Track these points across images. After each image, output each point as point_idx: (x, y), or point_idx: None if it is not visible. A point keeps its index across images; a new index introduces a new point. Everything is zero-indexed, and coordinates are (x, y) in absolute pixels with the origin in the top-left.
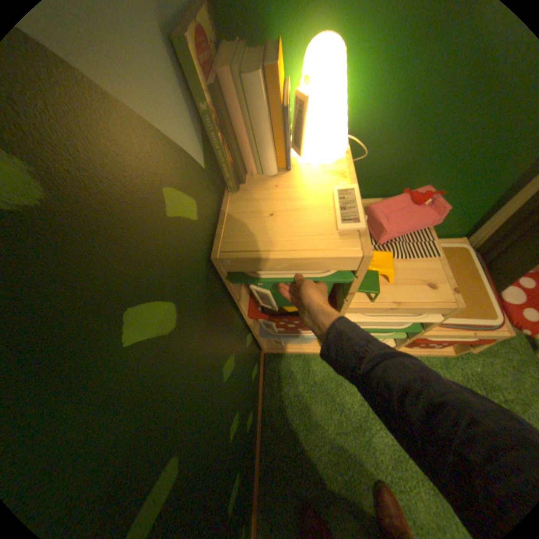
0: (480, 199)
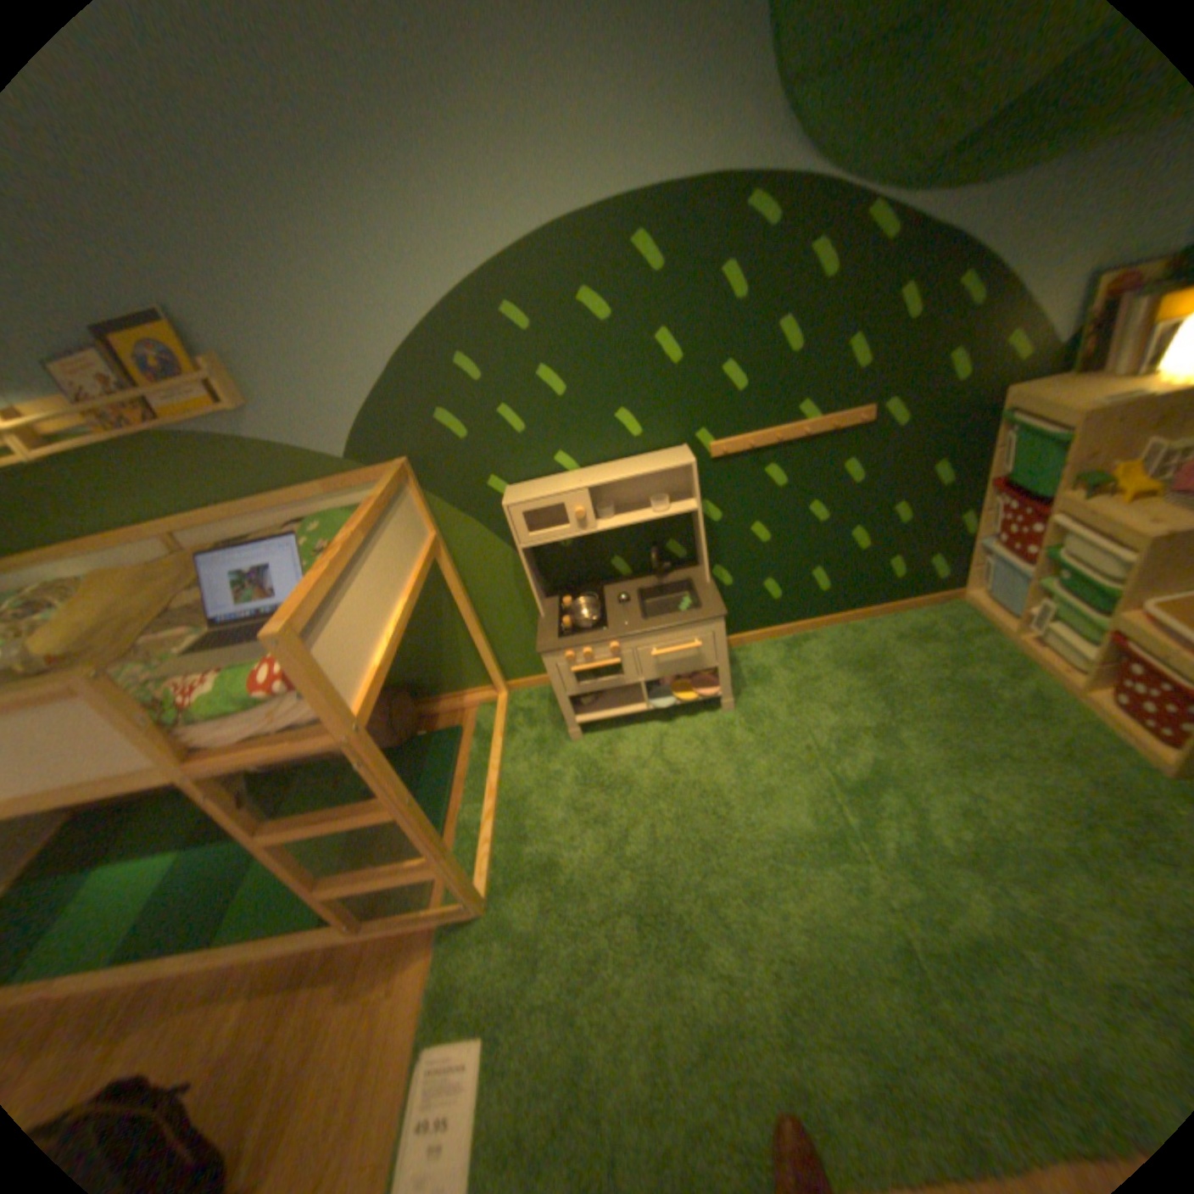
0: None
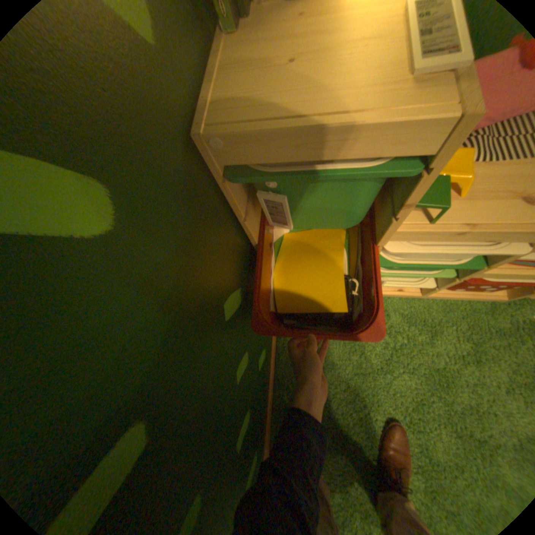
0: None
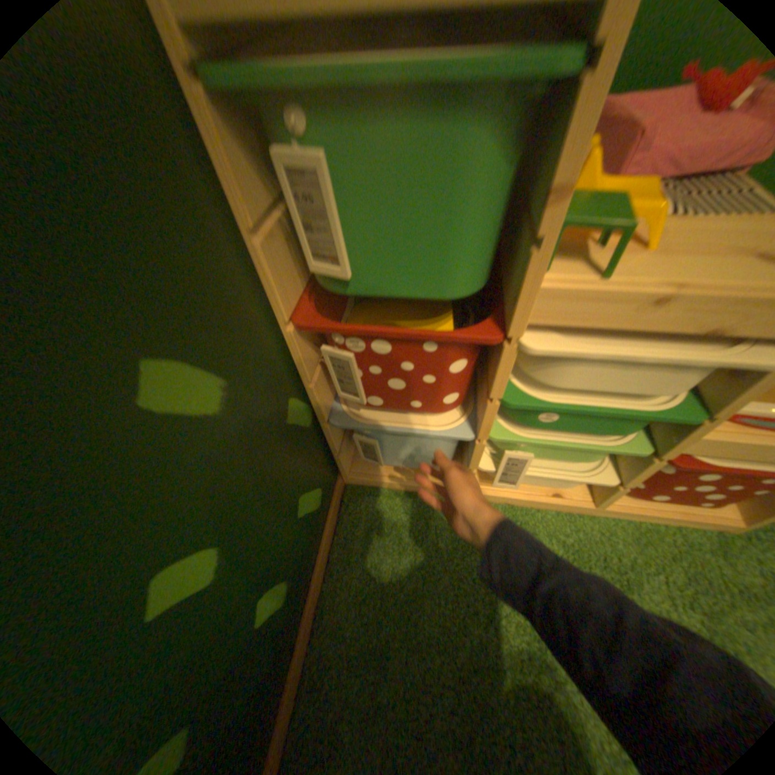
0: None
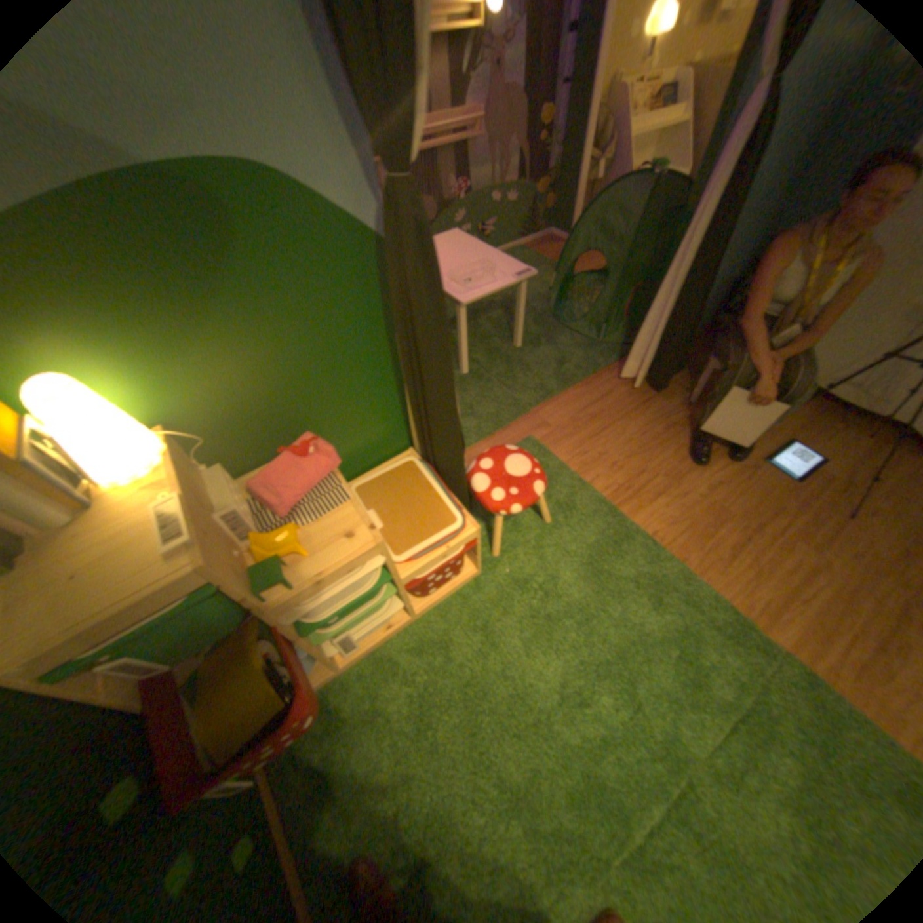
0: (385, 413)
